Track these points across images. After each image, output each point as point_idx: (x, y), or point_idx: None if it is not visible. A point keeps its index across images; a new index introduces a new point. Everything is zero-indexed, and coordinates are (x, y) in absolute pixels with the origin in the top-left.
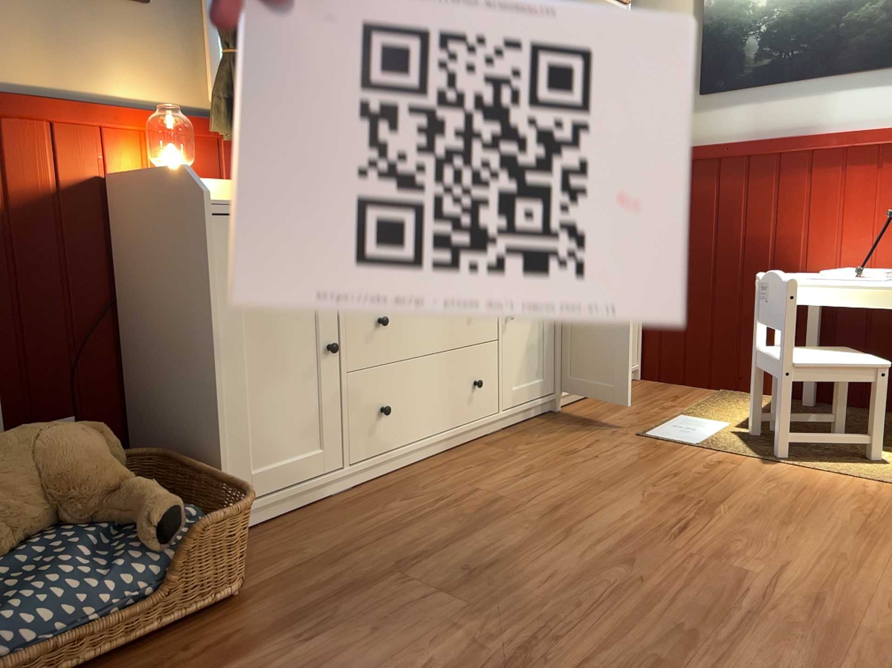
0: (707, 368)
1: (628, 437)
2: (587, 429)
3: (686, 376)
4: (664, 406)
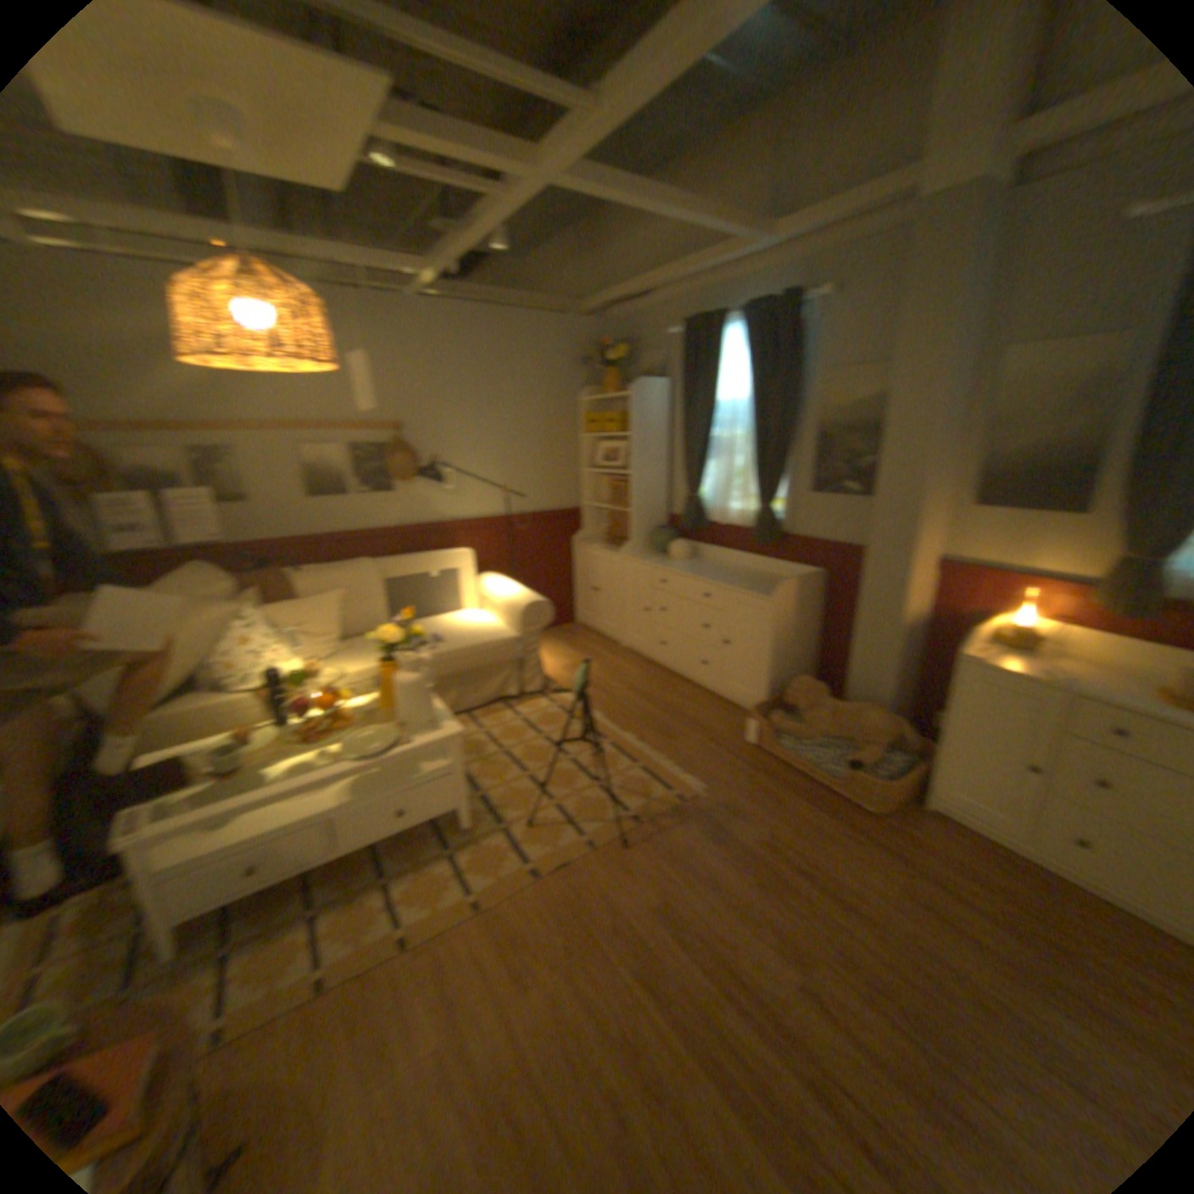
0: None
1: None
2: None
3: None
4: None
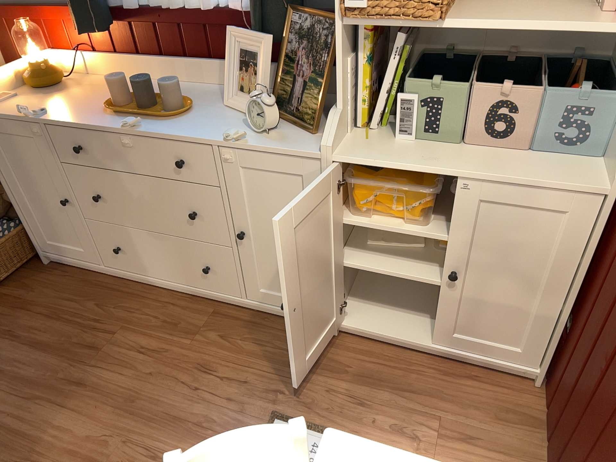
0: (553, 457)
1: (265, 403)
2: (281, 366)
3: (547, 436)
4: (405, 425)
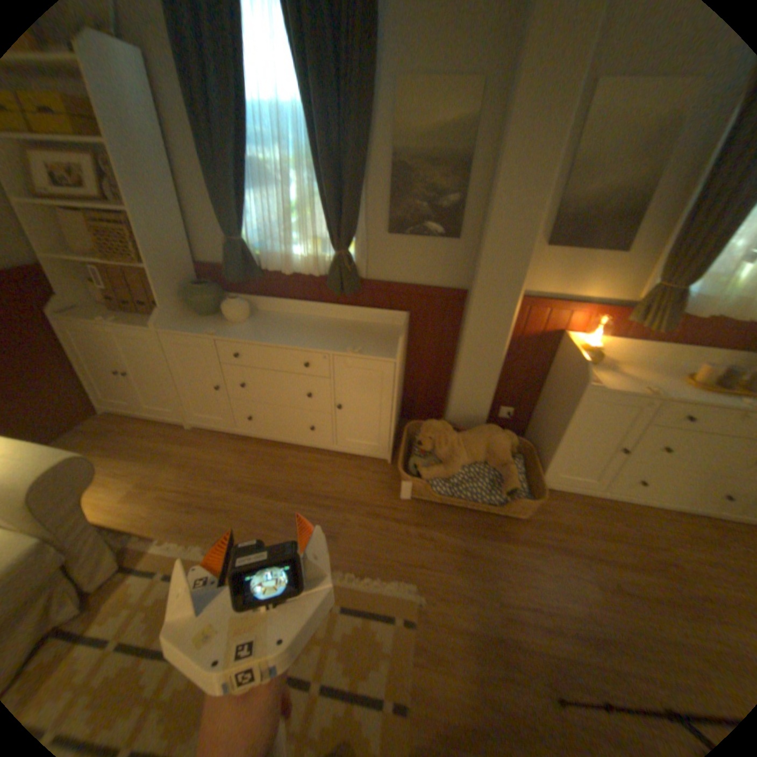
0: None
1: None
2: None
3: None
4: None
